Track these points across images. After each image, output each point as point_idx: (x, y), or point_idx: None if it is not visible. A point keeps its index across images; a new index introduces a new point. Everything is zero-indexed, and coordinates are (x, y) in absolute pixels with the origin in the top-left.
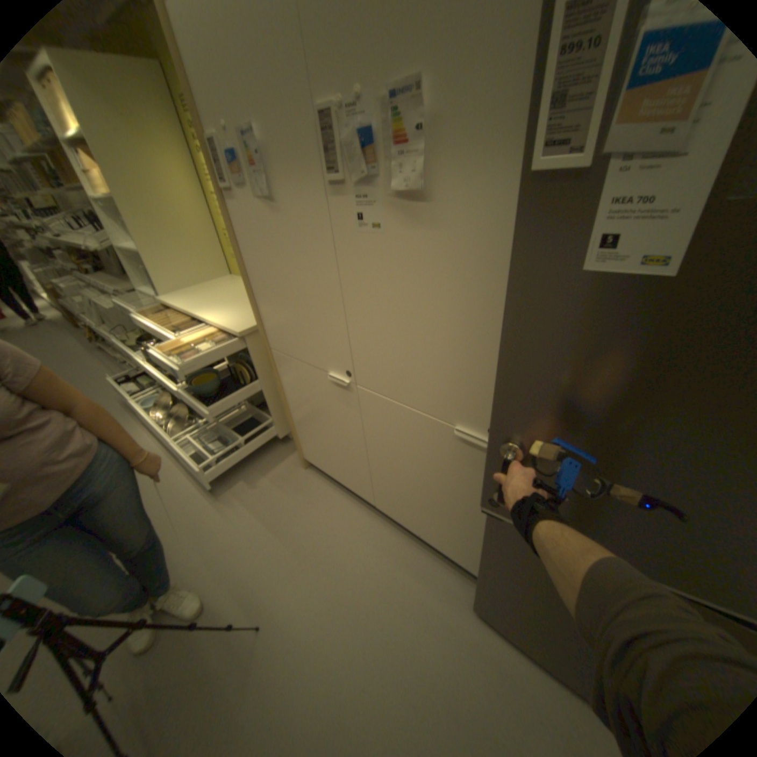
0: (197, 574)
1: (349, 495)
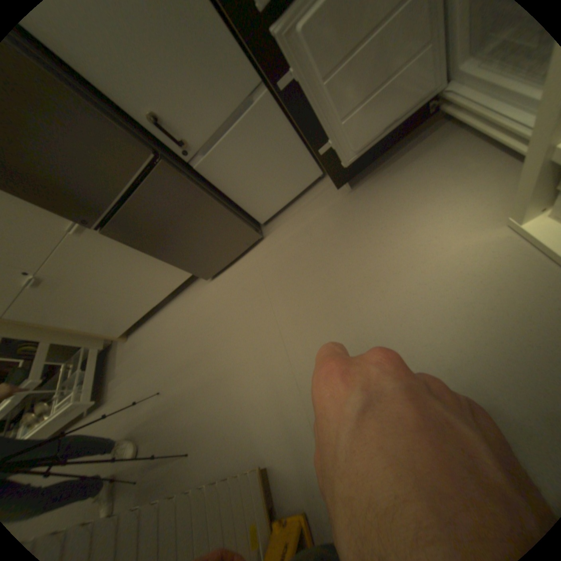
0: (127, 422)
1: (150, 320)
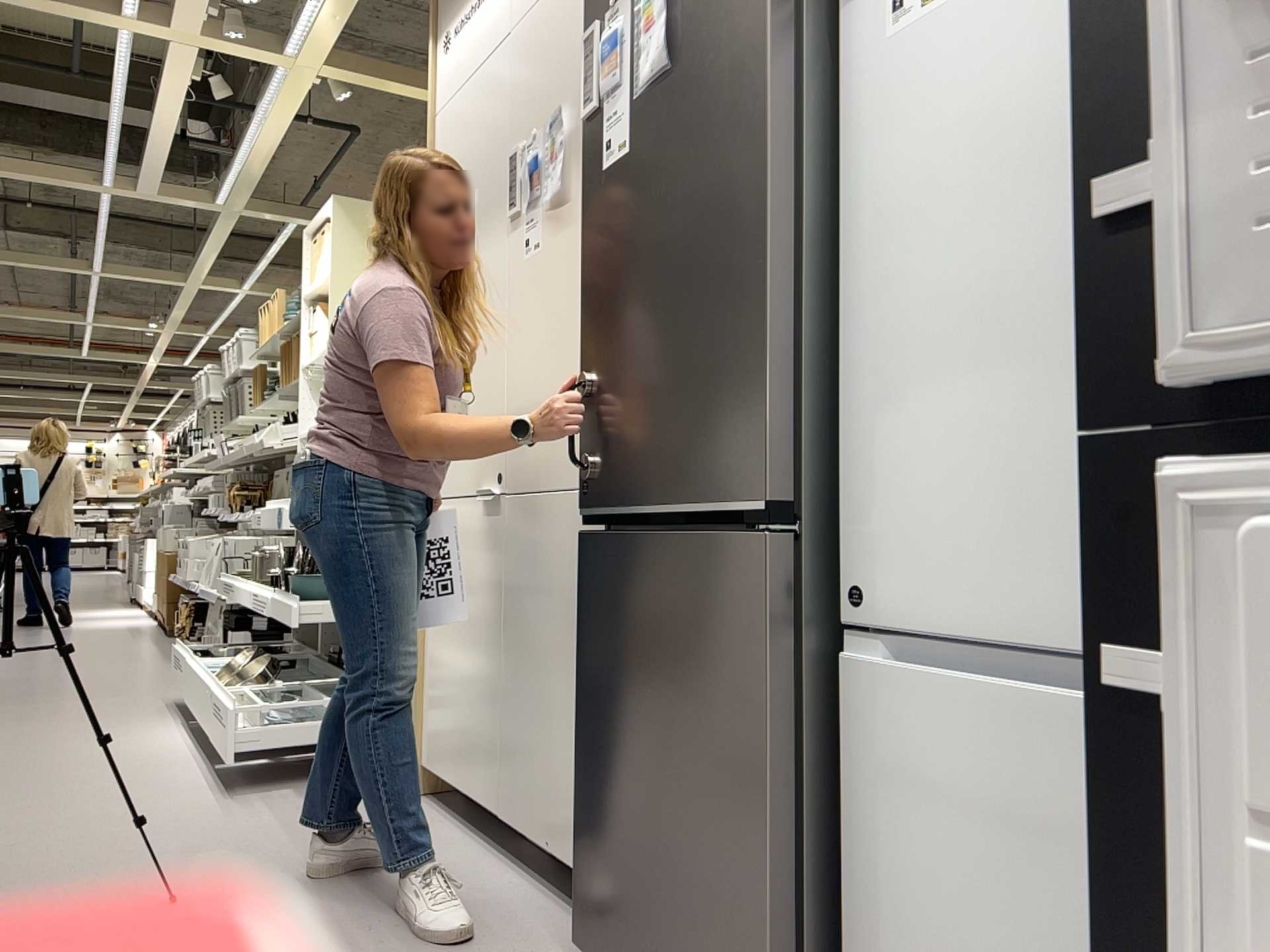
0: (128, 849)
1: (470, 831)
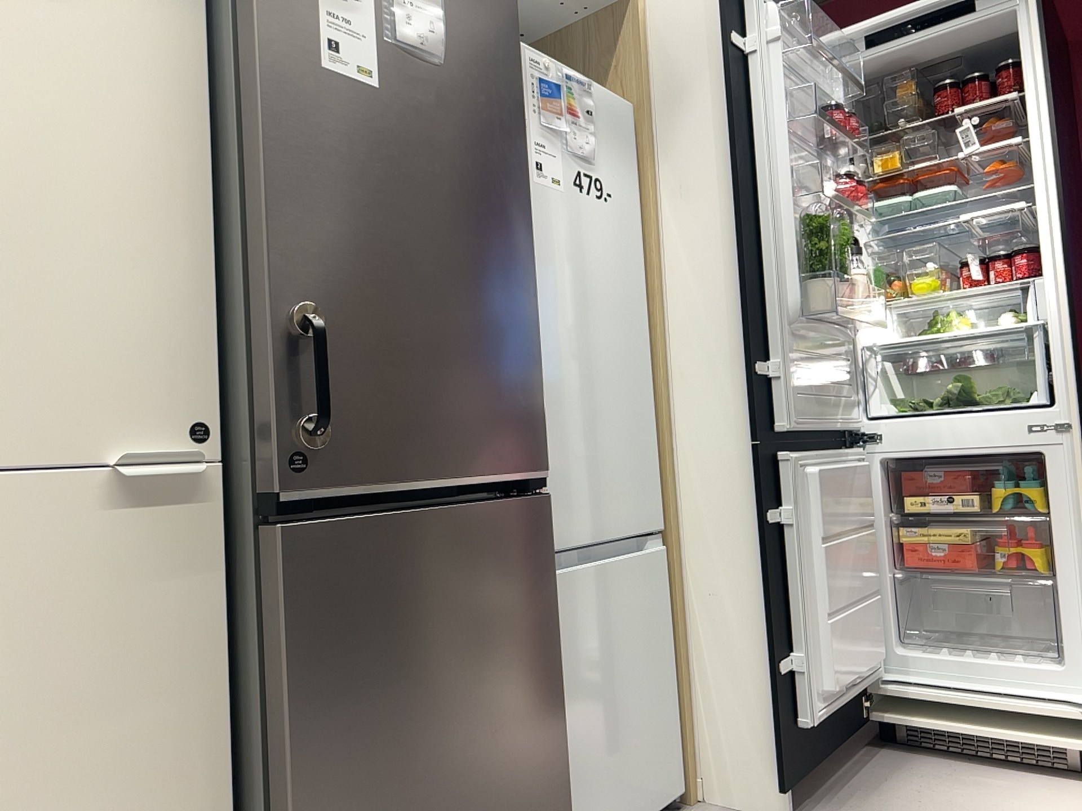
0: None
1: None
